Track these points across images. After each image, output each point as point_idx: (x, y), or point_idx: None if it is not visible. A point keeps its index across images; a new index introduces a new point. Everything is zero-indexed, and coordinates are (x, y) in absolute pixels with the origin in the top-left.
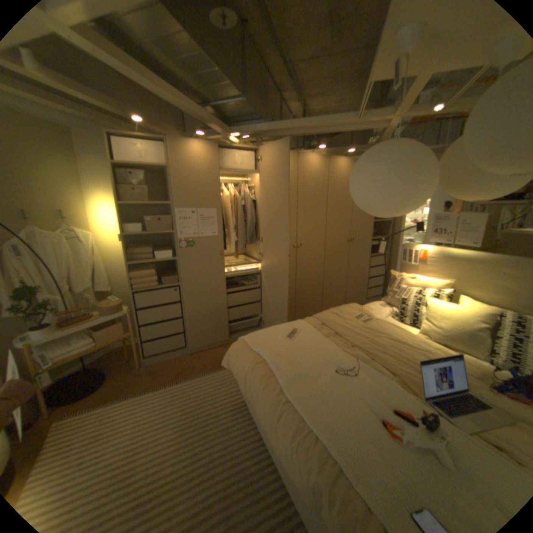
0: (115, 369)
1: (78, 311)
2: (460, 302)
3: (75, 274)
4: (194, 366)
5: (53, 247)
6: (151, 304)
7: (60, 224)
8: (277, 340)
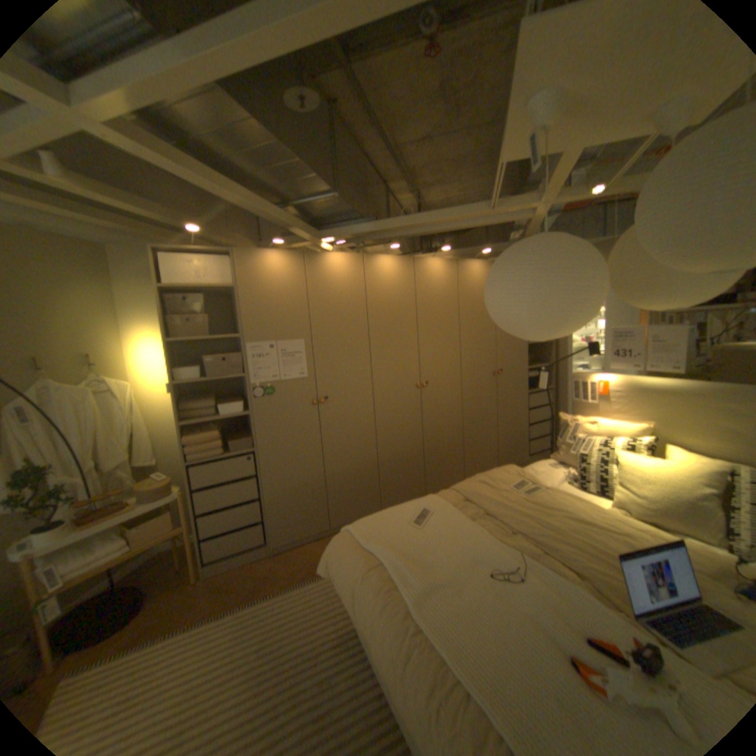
0: (158, 586)
1: (105, 500)
2: (668, 456)
3: (103, 445)
4: (277, 576)
5: (74, 406)
6: (212, 482)
7: (85, 374)
8: (399, 529)
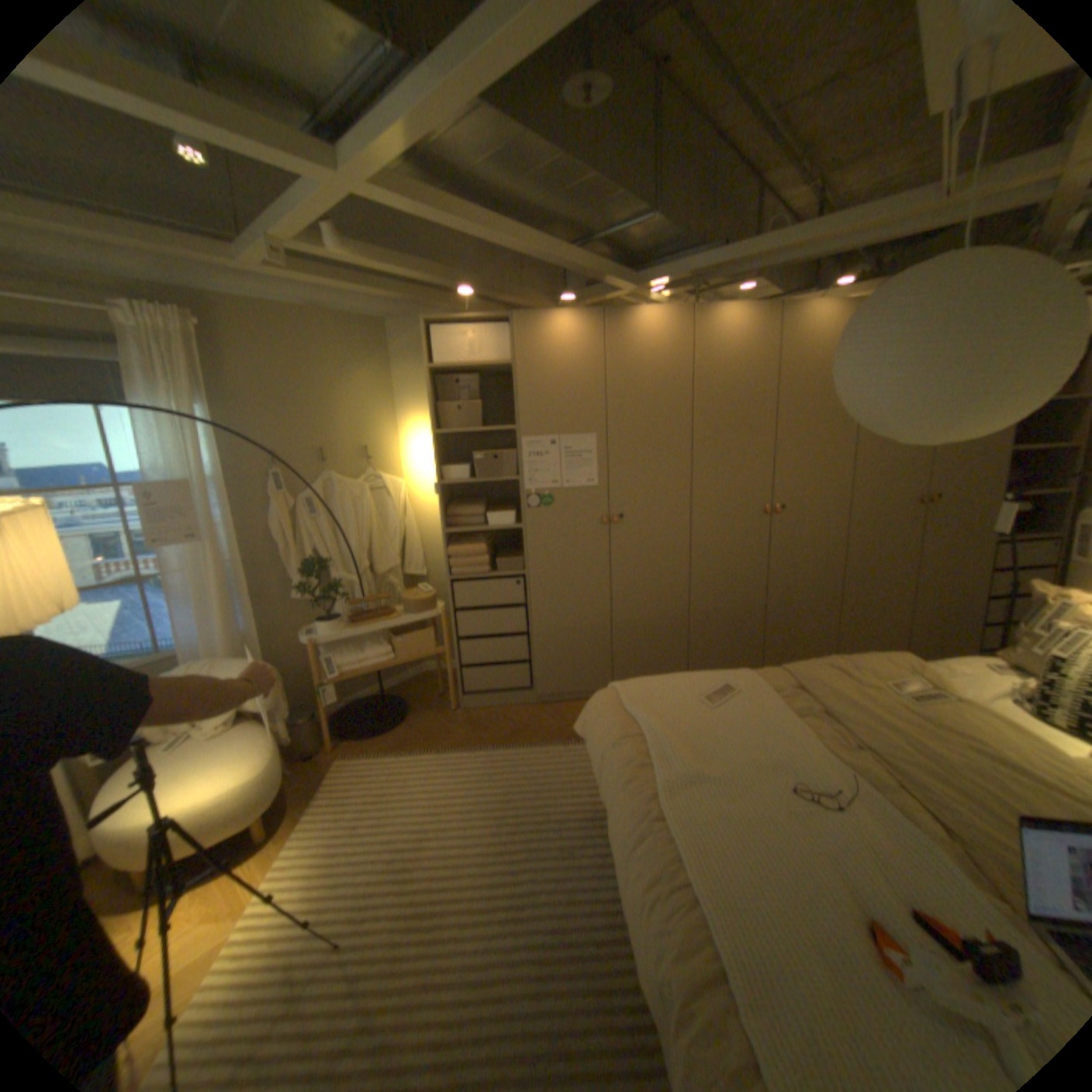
0: (421, 703)
1: (375, 602)
2: None
3: (377, 545)
4: (540, 726)
5: (352, 501)
6: (476, 603)
7: (363, 467)
8: (682, 701)
